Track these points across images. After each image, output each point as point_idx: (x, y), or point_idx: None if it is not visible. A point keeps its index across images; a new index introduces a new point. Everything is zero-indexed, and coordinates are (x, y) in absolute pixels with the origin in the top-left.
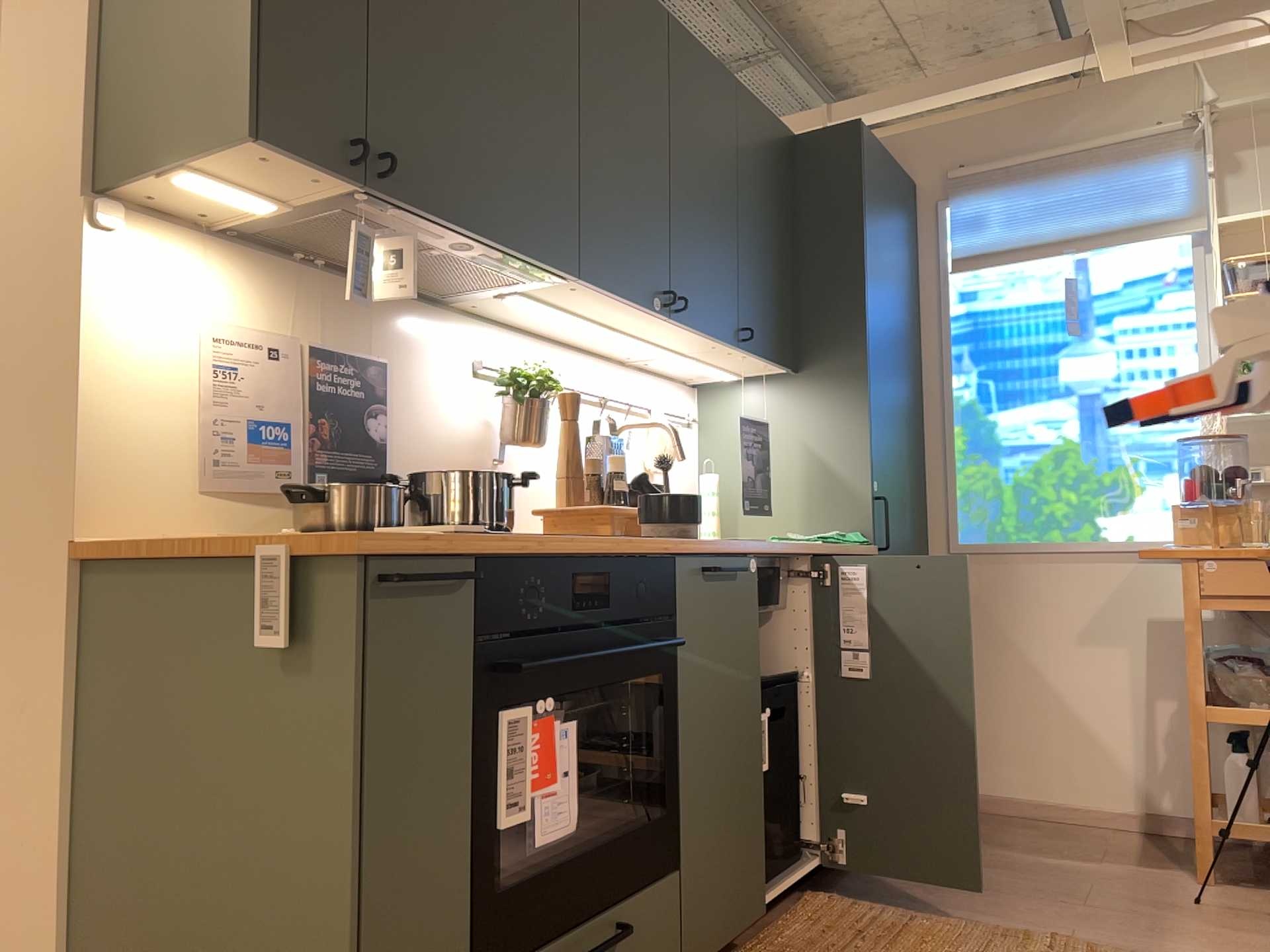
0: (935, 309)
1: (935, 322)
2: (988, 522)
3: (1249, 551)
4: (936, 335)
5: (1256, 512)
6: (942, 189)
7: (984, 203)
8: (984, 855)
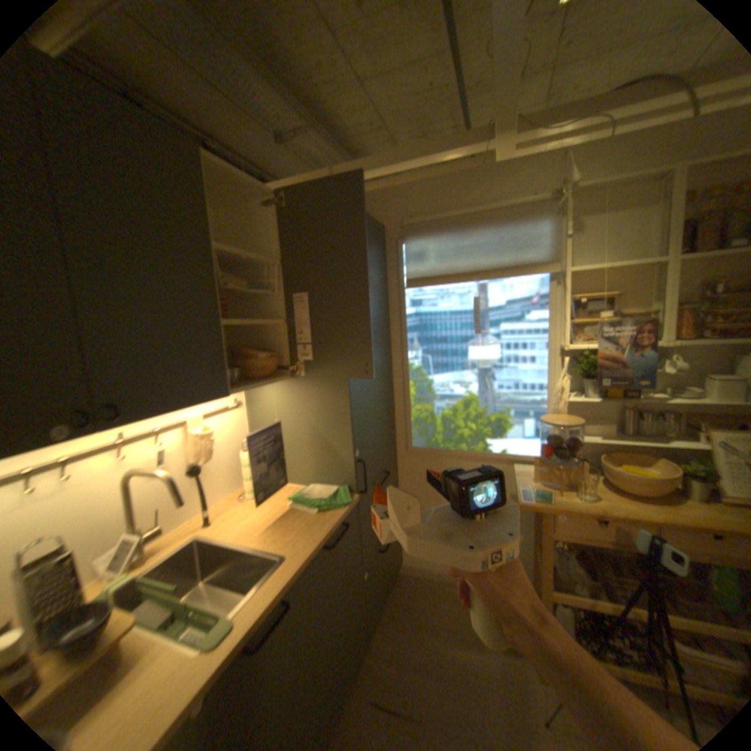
0: (397, 309)
1: (398, 317)
2: (427, 437)
3: (589, 516)
4: (398, 326)
5: (586, 469)
6: (400, 231)
7: (426, 243)
8: (424, 654)
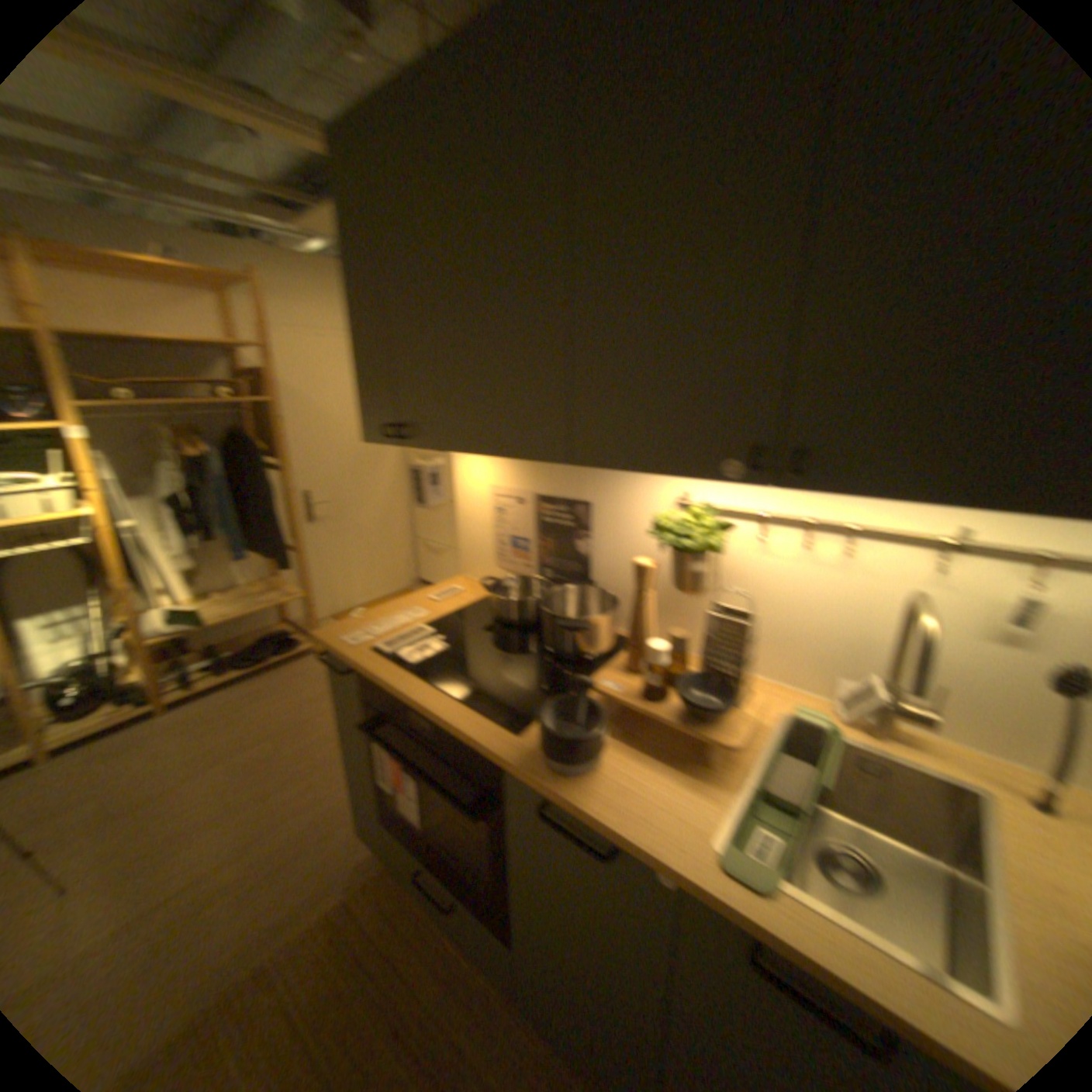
0: None
1: None
2: None
3: None
4: None
5: None
6: None
7: None
8: None
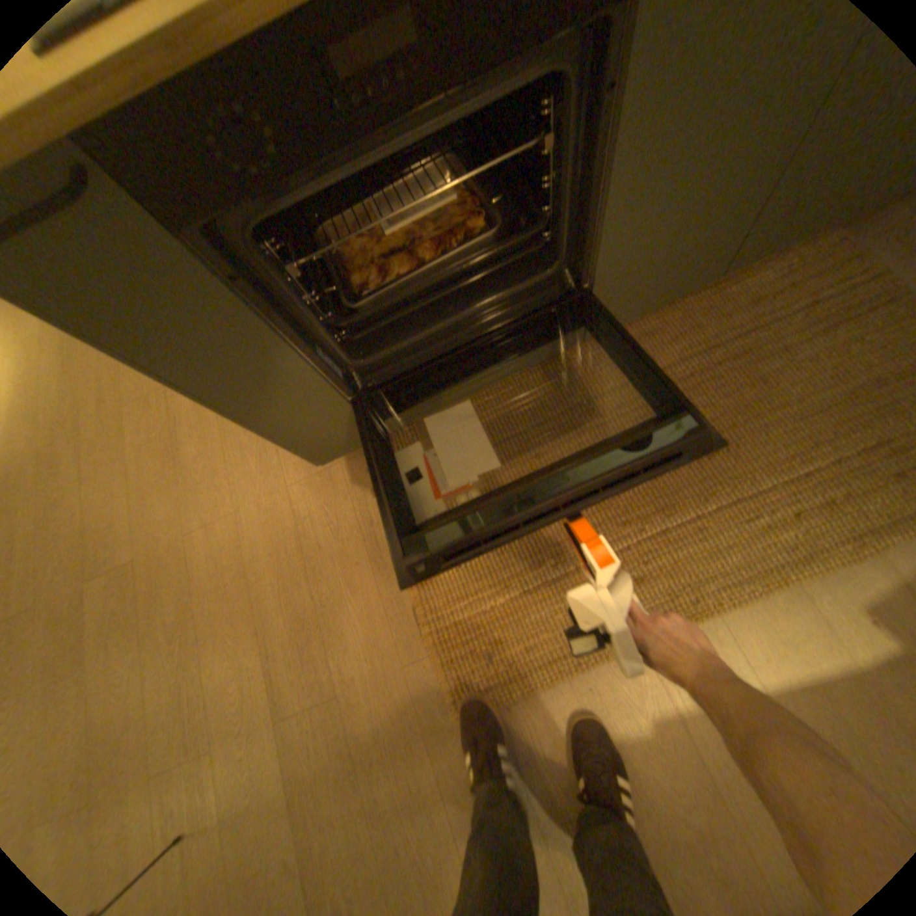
0: None
1: None
2: None
3: None
4: None
5: None
6: None
7: None
8: None
